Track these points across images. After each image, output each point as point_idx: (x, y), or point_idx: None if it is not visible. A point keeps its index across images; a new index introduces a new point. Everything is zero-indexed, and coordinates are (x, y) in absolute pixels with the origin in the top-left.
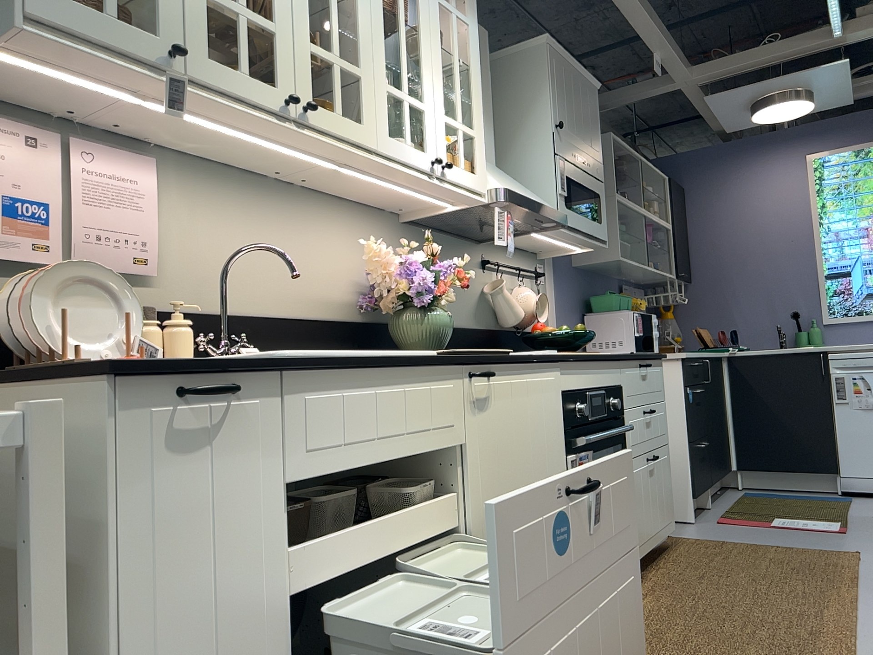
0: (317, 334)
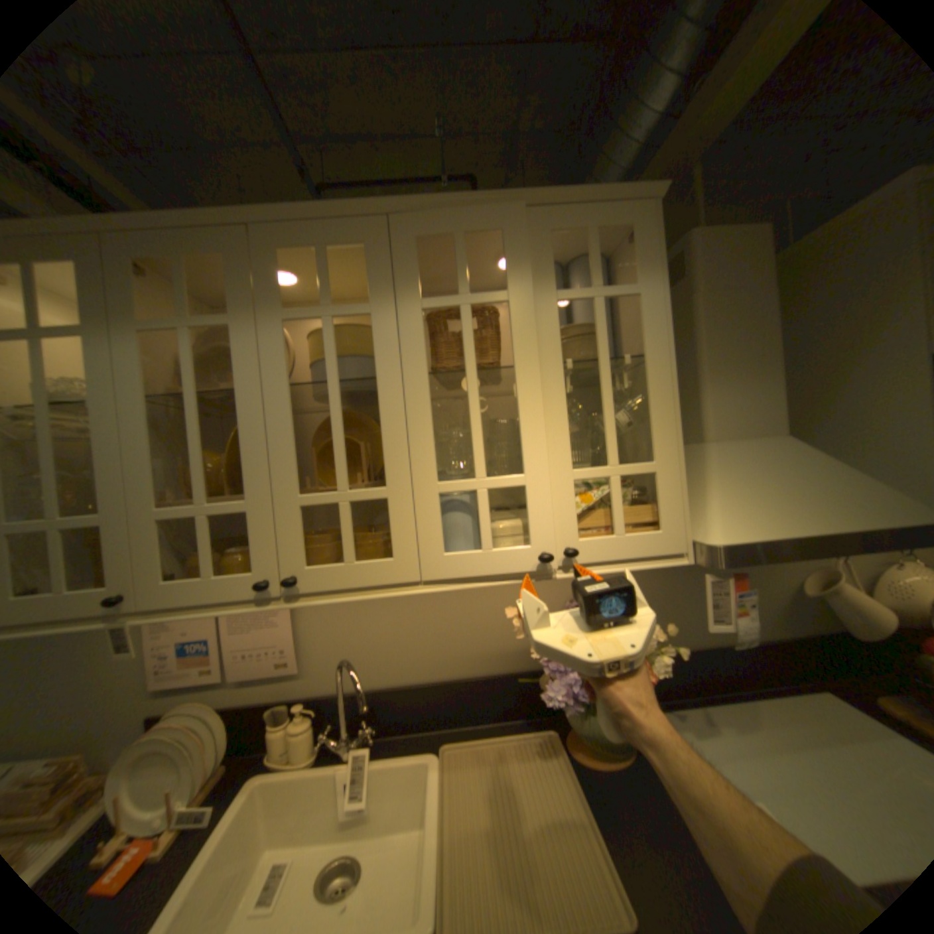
0: (480, 693)
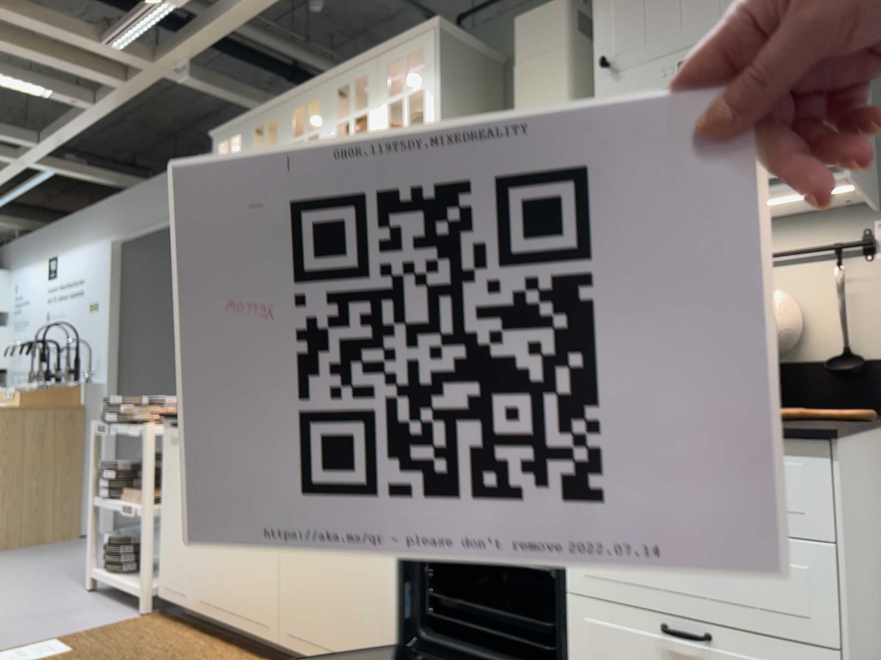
0: None
